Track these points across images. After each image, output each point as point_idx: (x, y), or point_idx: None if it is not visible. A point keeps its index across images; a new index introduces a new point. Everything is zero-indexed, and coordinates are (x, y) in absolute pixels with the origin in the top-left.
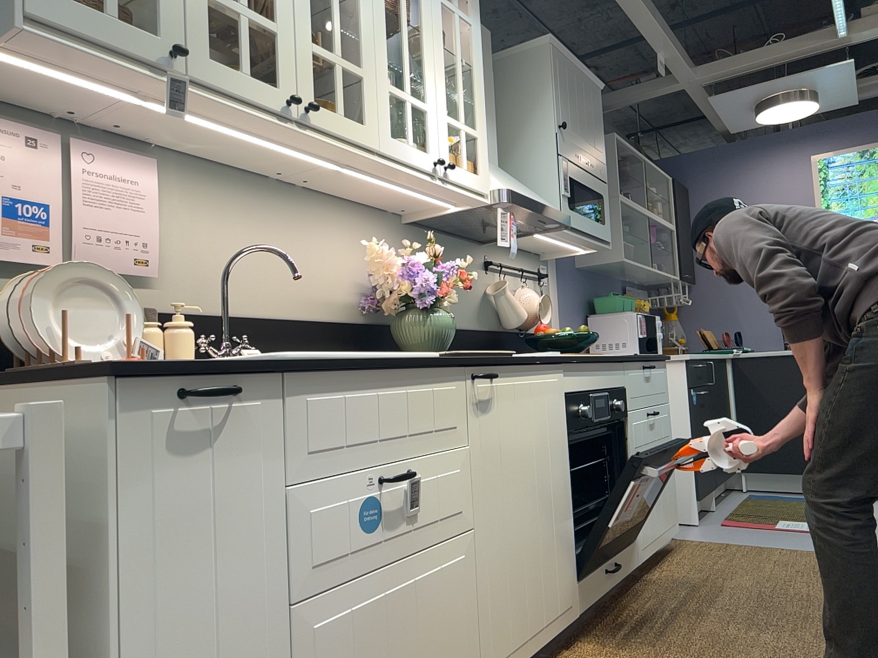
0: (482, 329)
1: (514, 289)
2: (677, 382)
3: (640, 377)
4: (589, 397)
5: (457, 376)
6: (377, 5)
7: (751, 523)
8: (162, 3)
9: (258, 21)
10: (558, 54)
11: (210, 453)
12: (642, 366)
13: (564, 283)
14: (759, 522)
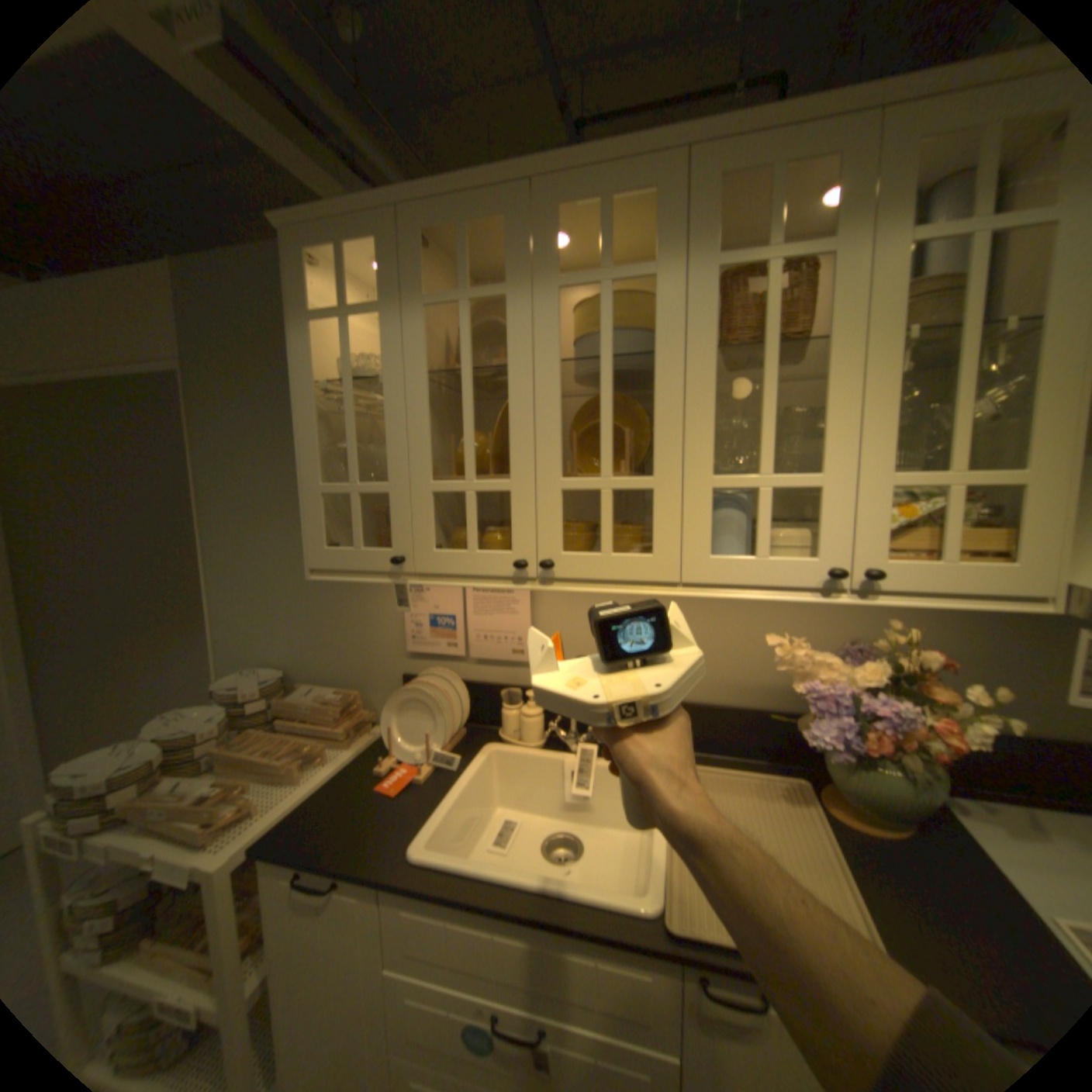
0: None
1: None
2: None
3: None
4: None
5: (661, 970)
6: (694, 360)
7: None
8: (394, 519)
9: (487, 488)
10: None
11: (320, 924)
12: None
13: None
14: None
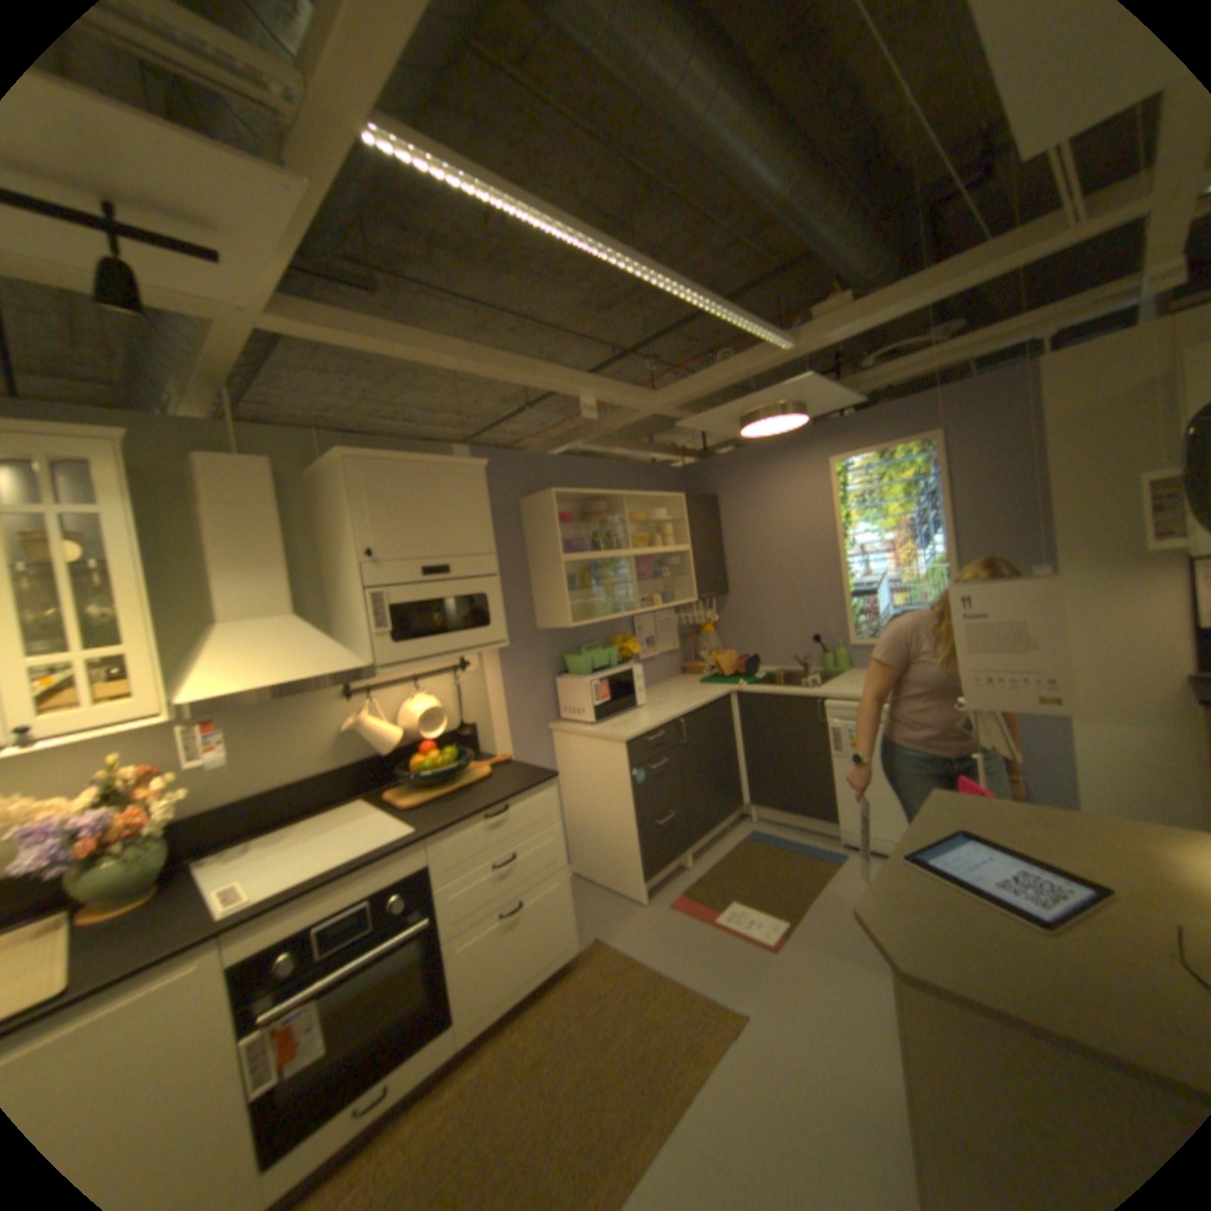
0: (334, 768)
1: (405, 700)
2: (619, 762)
3: (470, 837)
4: (307, 934)
5: None
6: None
7: (698, 910)
8: None
9: None
10: (360, 464)
11: None
12: (476, 820)
13: (509, 655)
14: (708, 908)
